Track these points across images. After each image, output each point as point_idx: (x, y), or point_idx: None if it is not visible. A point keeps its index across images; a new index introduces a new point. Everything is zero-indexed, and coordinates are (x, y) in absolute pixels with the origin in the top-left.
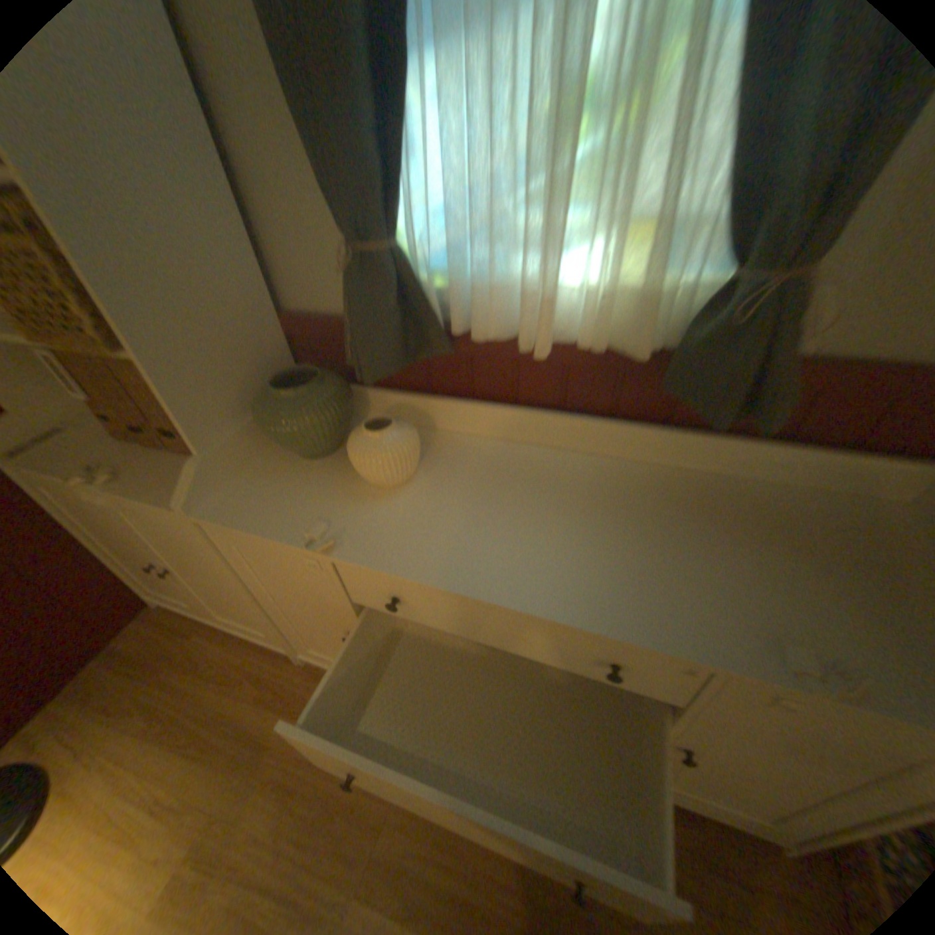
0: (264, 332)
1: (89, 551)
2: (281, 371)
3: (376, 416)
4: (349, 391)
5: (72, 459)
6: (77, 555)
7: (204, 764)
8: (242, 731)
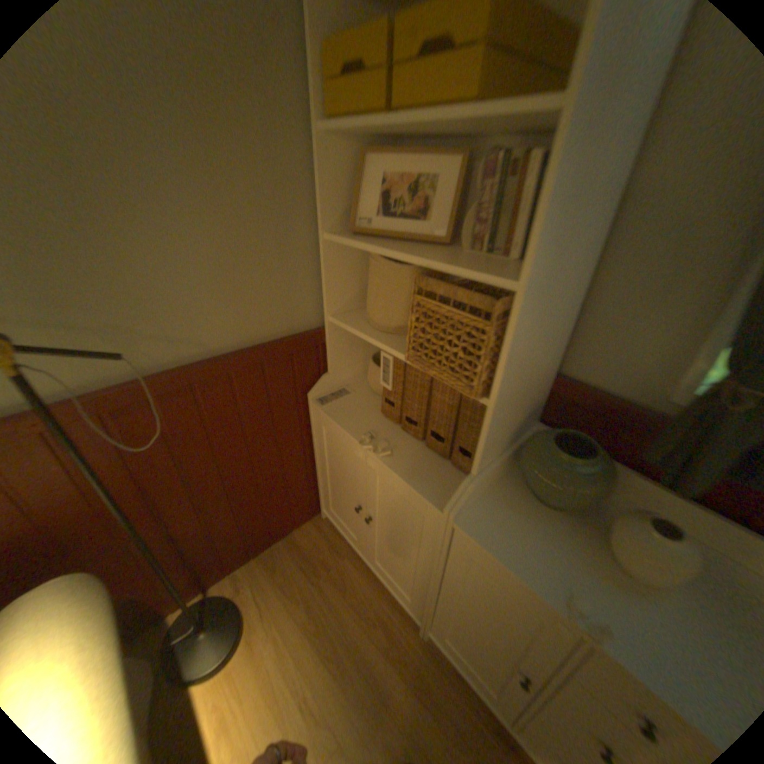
0: (546, 391)
1: (316, 470)
2: (562, 434)
3: (663, 520)
4: (621, 474)
5: (360, 423)
6: (309, 470)
7: (342, 690)
8: (373, 677)
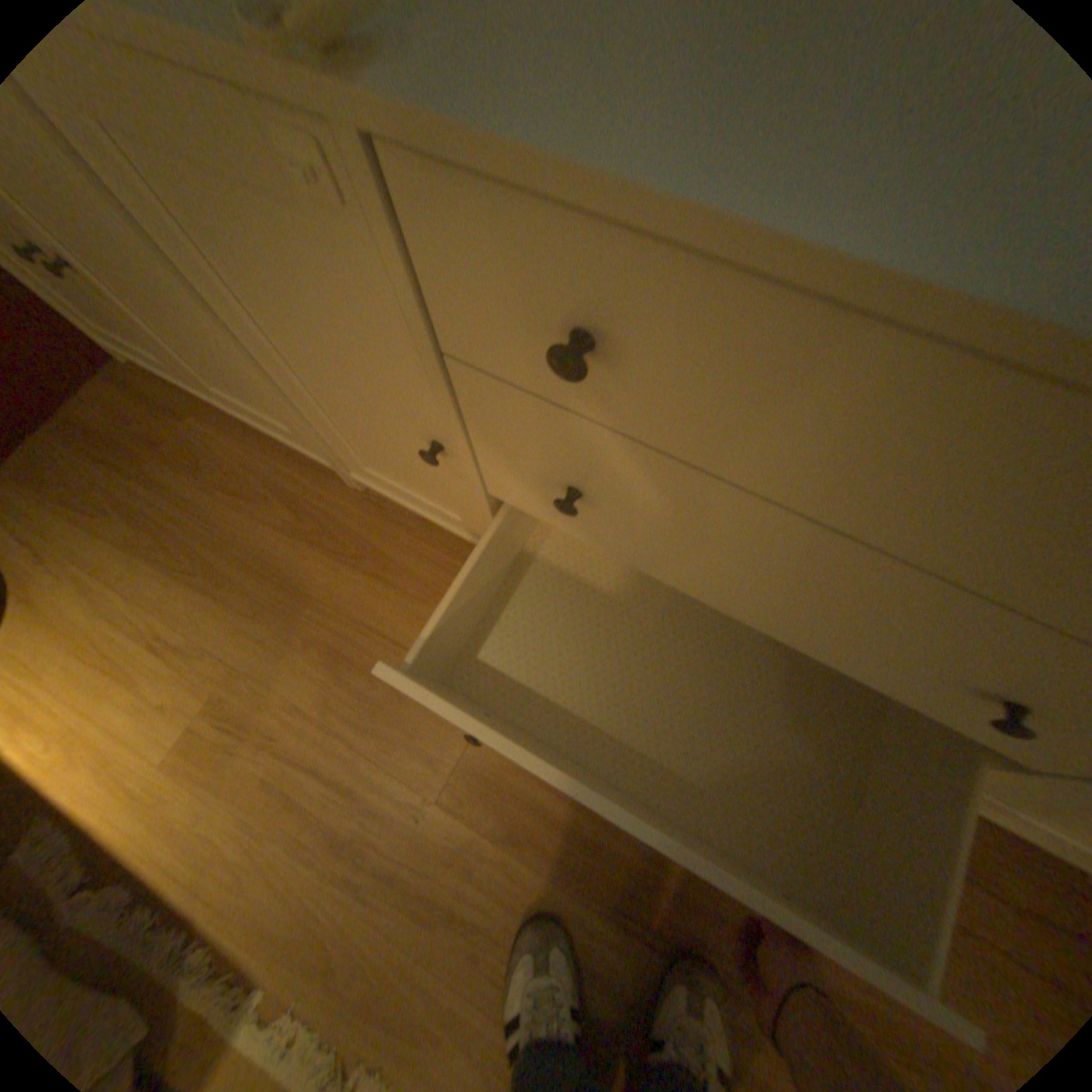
0: None
1: None
2: None
3: None
4: None
5: None
6: None
7: (218, 603)
8: (272, 569)
